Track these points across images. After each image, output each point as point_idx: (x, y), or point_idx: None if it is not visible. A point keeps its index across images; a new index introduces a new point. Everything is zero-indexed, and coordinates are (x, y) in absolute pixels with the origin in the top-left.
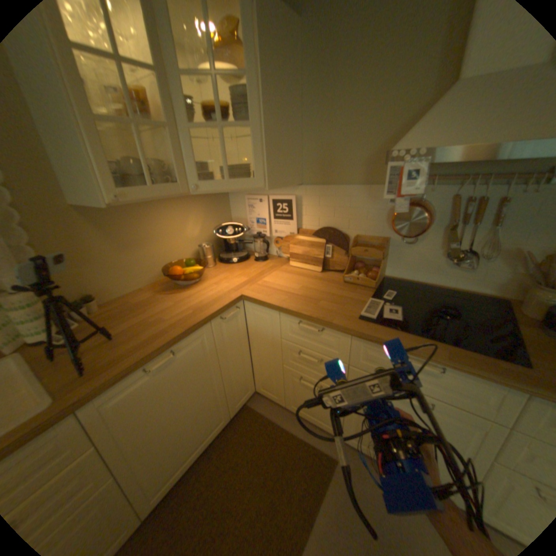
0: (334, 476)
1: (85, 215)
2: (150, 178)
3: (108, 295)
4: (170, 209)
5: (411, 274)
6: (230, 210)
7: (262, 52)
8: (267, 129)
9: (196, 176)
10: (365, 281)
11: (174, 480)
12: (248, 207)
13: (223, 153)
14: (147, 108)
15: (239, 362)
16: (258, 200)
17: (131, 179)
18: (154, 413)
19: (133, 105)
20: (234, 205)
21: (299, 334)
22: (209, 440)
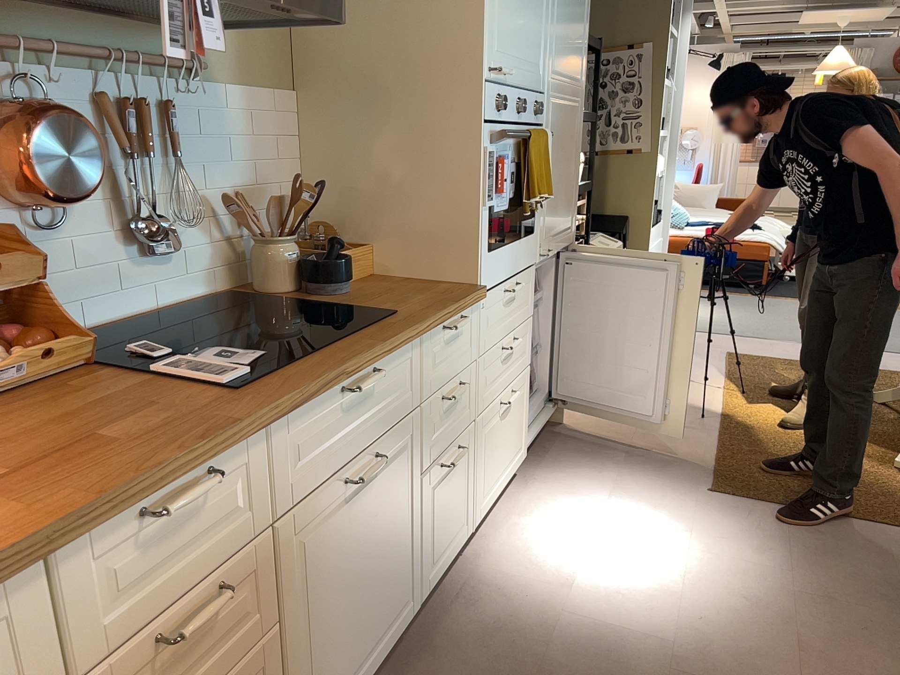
0: None
1: None
2: None
3: None
4: None
5: (81, 313)
6: None
7: None
8: None
9: None
10: (70, 353)
11: None
12: None
13: None
14: None
15: None
16: None
17: None
18: None
19: None
20: None
21: (146, 572)
22: None
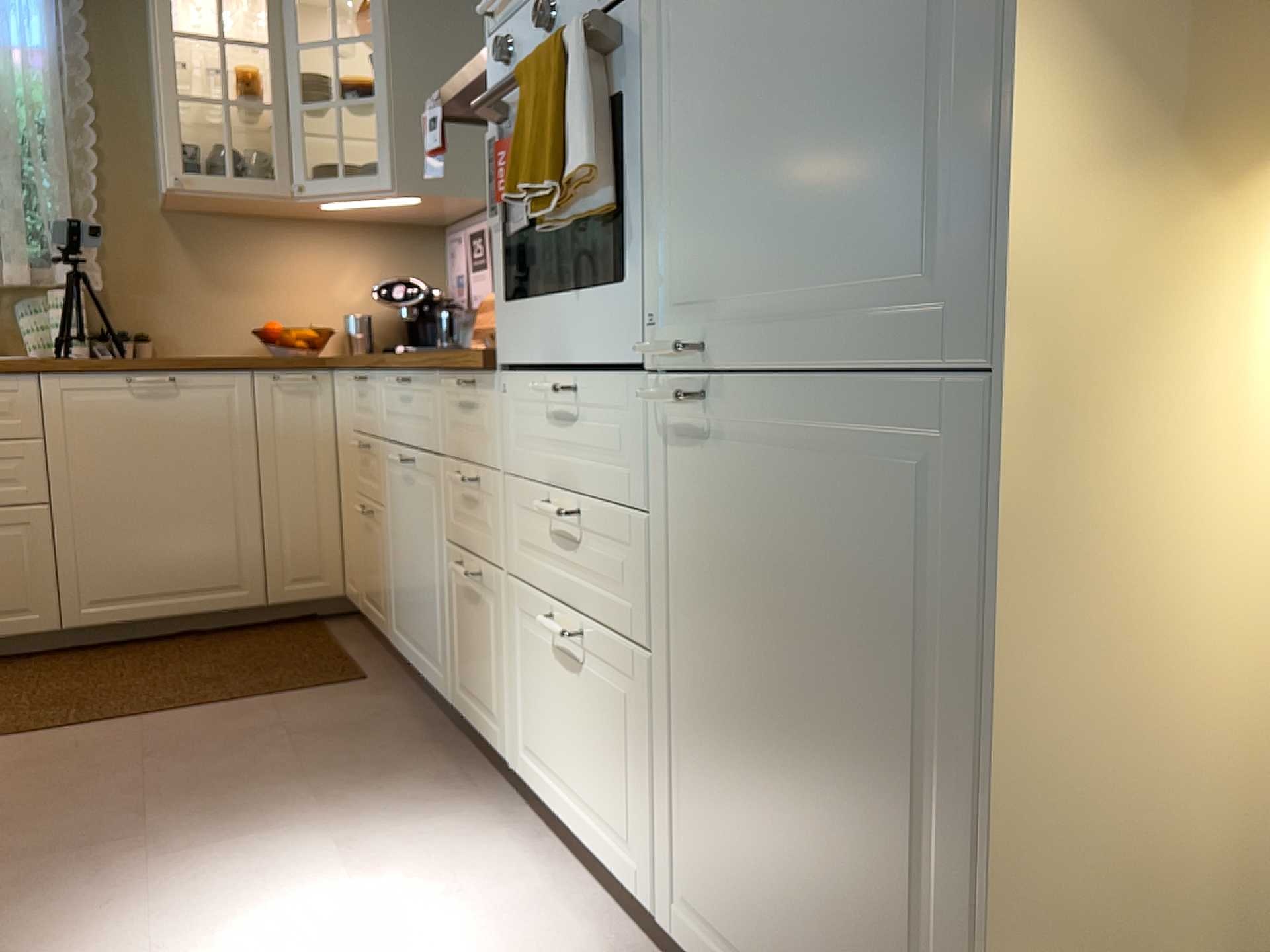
0: (338, 686)
1: (176, 225)
2: (241, 170)
3: (172, 348)
4: (310, 244)
5: None
6: (446, 273)
7: (399, 10)
8: (404, 103)
9: (304, 171)
10: None
11: (126, 614)
12: (450, 255)
13: (339, 138)
14: (258, 87)
15: (305, 491)
16: (458, 239)
17: (215, 169)
18: (123, 458)
19: (239, 85)
20: (449, 260)
21: (358, 407)
22: (207, 604)
